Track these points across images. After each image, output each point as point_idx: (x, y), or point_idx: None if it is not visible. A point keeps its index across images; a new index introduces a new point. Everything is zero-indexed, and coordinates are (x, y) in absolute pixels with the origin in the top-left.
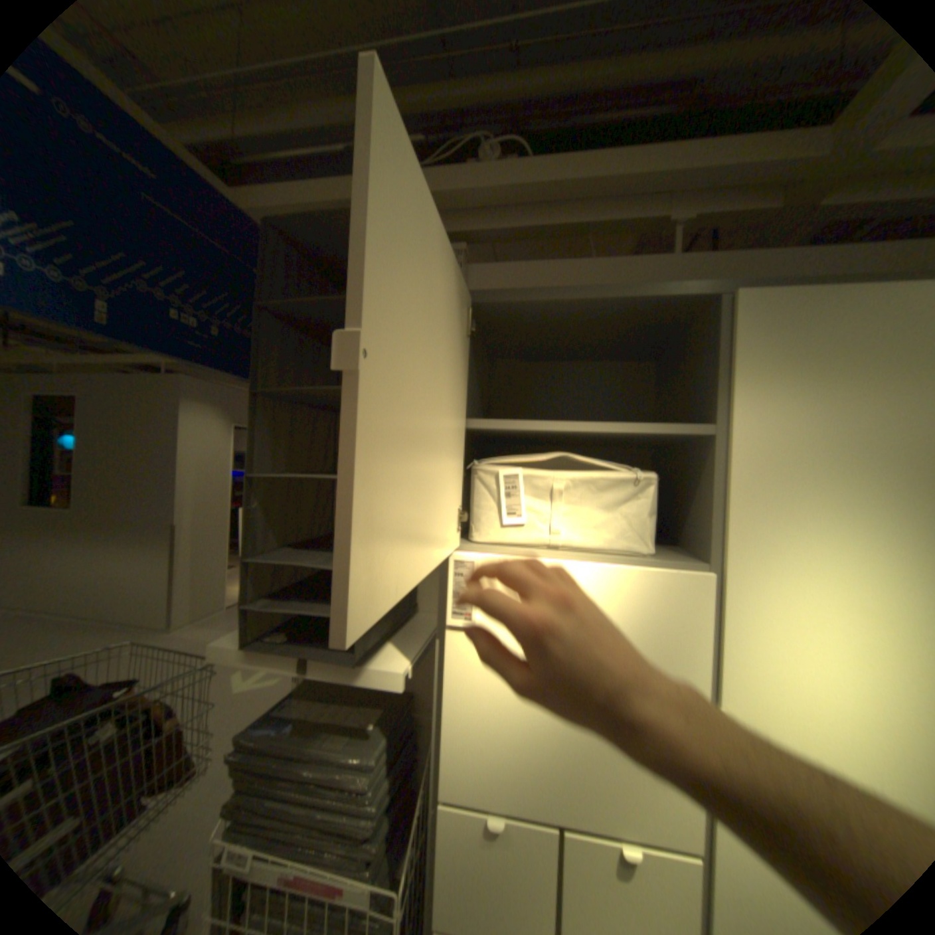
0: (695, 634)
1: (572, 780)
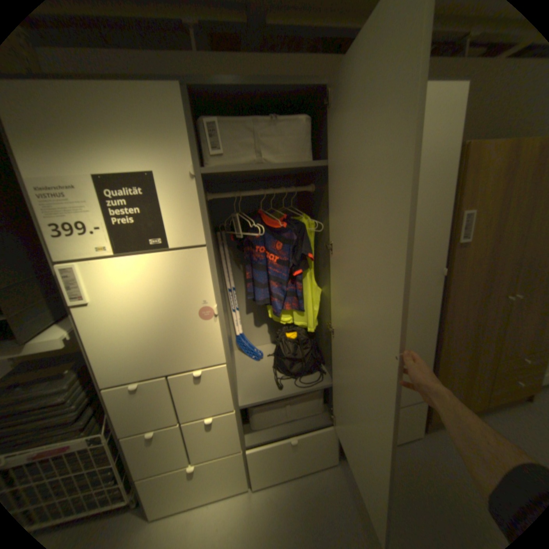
0: (202, 276)
1: (163, 355)
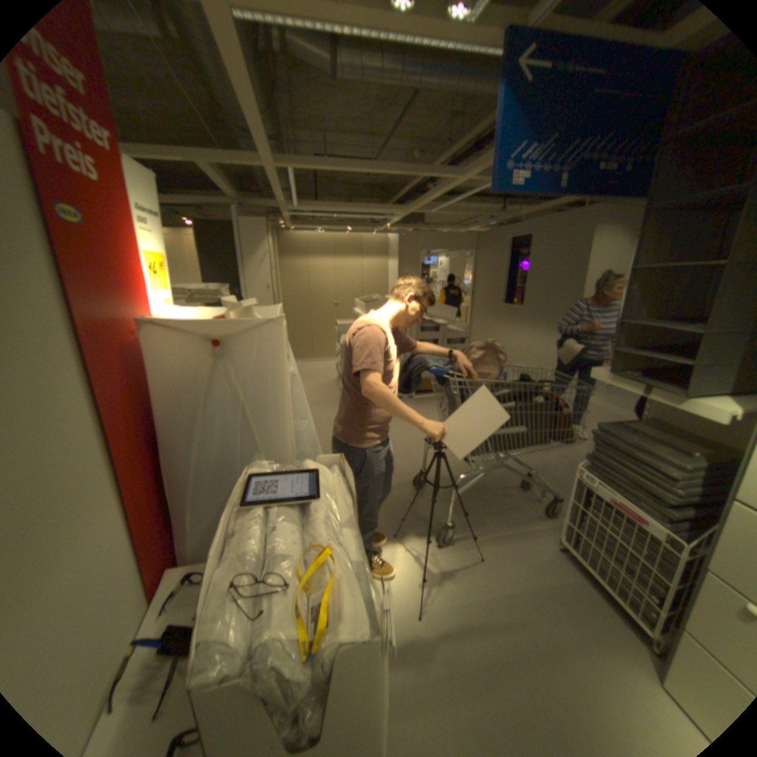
0: None
1: None
